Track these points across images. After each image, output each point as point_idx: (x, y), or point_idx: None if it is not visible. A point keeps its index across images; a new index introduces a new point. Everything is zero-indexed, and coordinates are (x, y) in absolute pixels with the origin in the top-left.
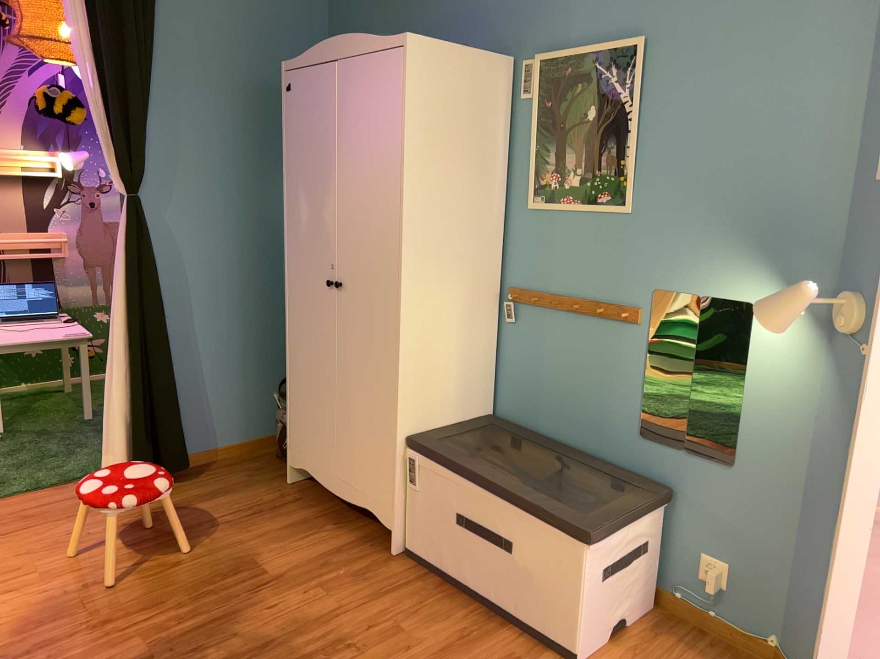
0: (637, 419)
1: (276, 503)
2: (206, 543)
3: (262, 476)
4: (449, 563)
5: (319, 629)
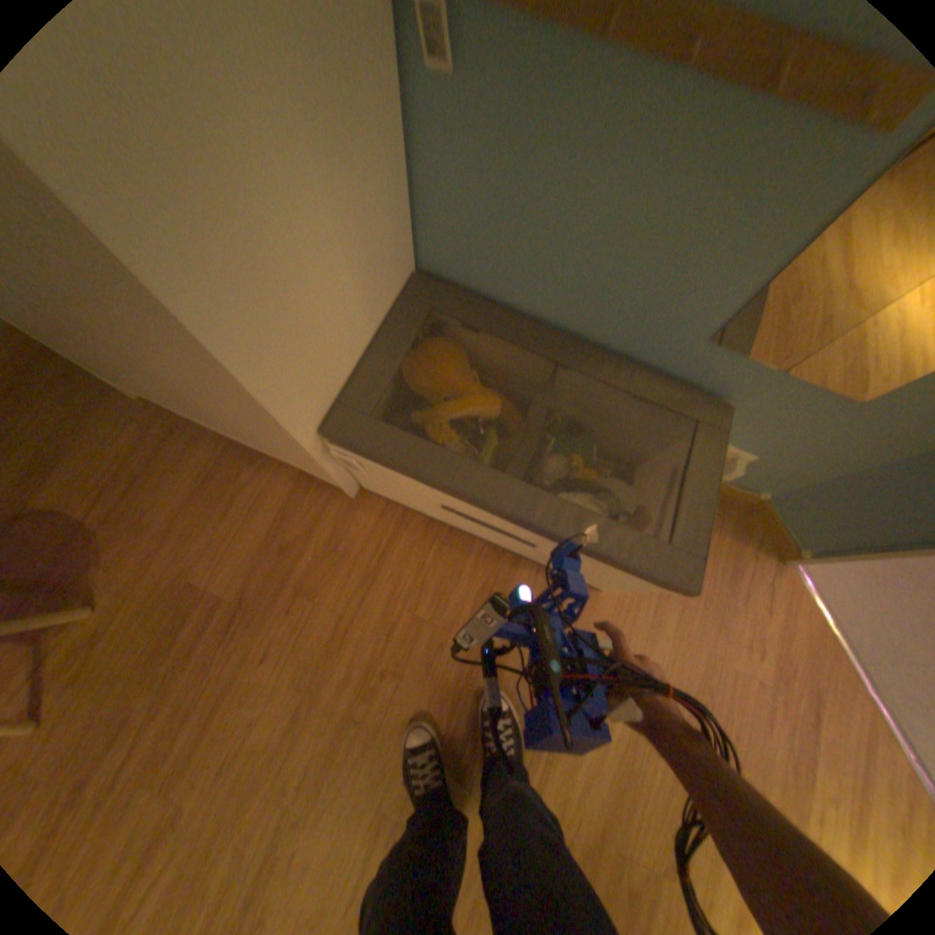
0: (725, 321)
1: (145, 450)
2: (104, 578)
3: (85, 394)
4: (432, 511)
5: (336, 665)
